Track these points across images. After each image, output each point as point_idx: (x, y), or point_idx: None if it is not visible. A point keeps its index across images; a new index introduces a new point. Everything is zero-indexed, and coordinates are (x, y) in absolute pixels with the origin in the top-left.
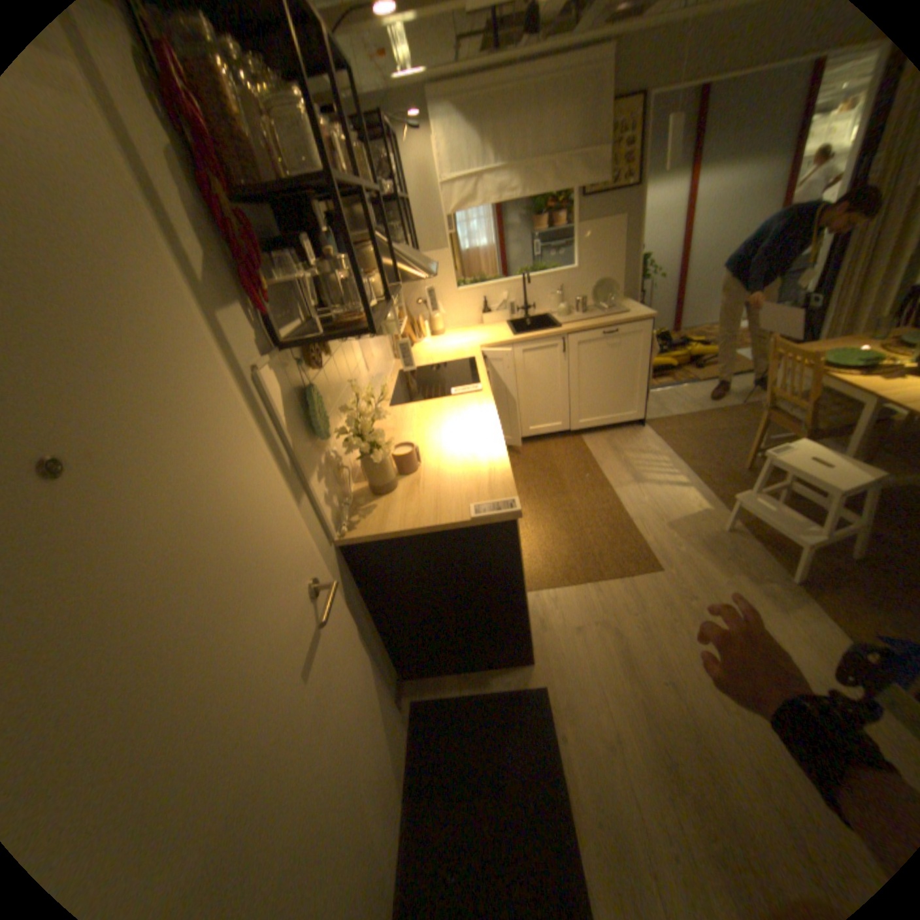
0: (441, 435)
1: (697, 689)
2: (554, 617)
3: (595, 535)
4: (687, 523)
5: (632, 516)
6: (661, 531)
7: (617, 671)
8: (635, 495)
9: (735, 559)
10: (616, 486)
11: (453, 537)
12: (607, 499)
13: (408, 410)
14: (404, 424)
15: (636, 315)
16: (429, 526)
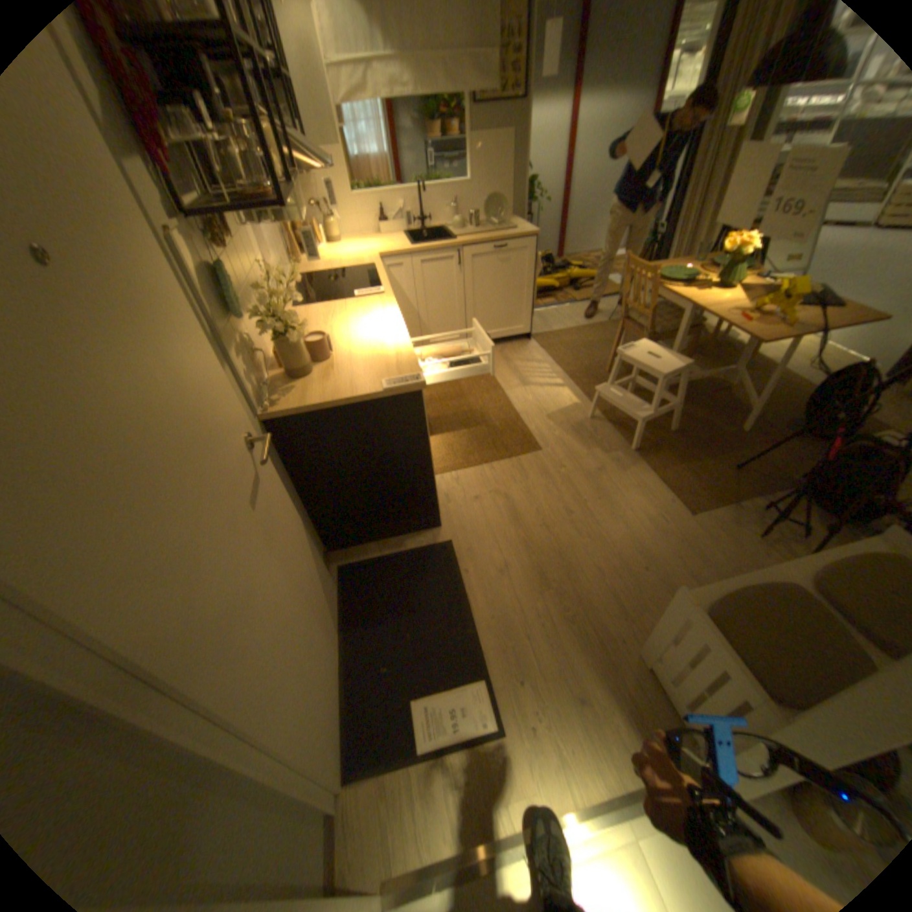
0: (350, 330)
1: (562, 525)
2: (456, 491)
3: (489, 428)
4: (561, 414)
5: (519, 411)
6: (541, 421)
7: (505, 521)
8: (521, 395)
9: (594, 437)
10: (507, 389)
11: (369, 410)
12: (499, 399)
13: (313, 310)
14: (311, 321)
15: (523, 233)
16: (347, 398)
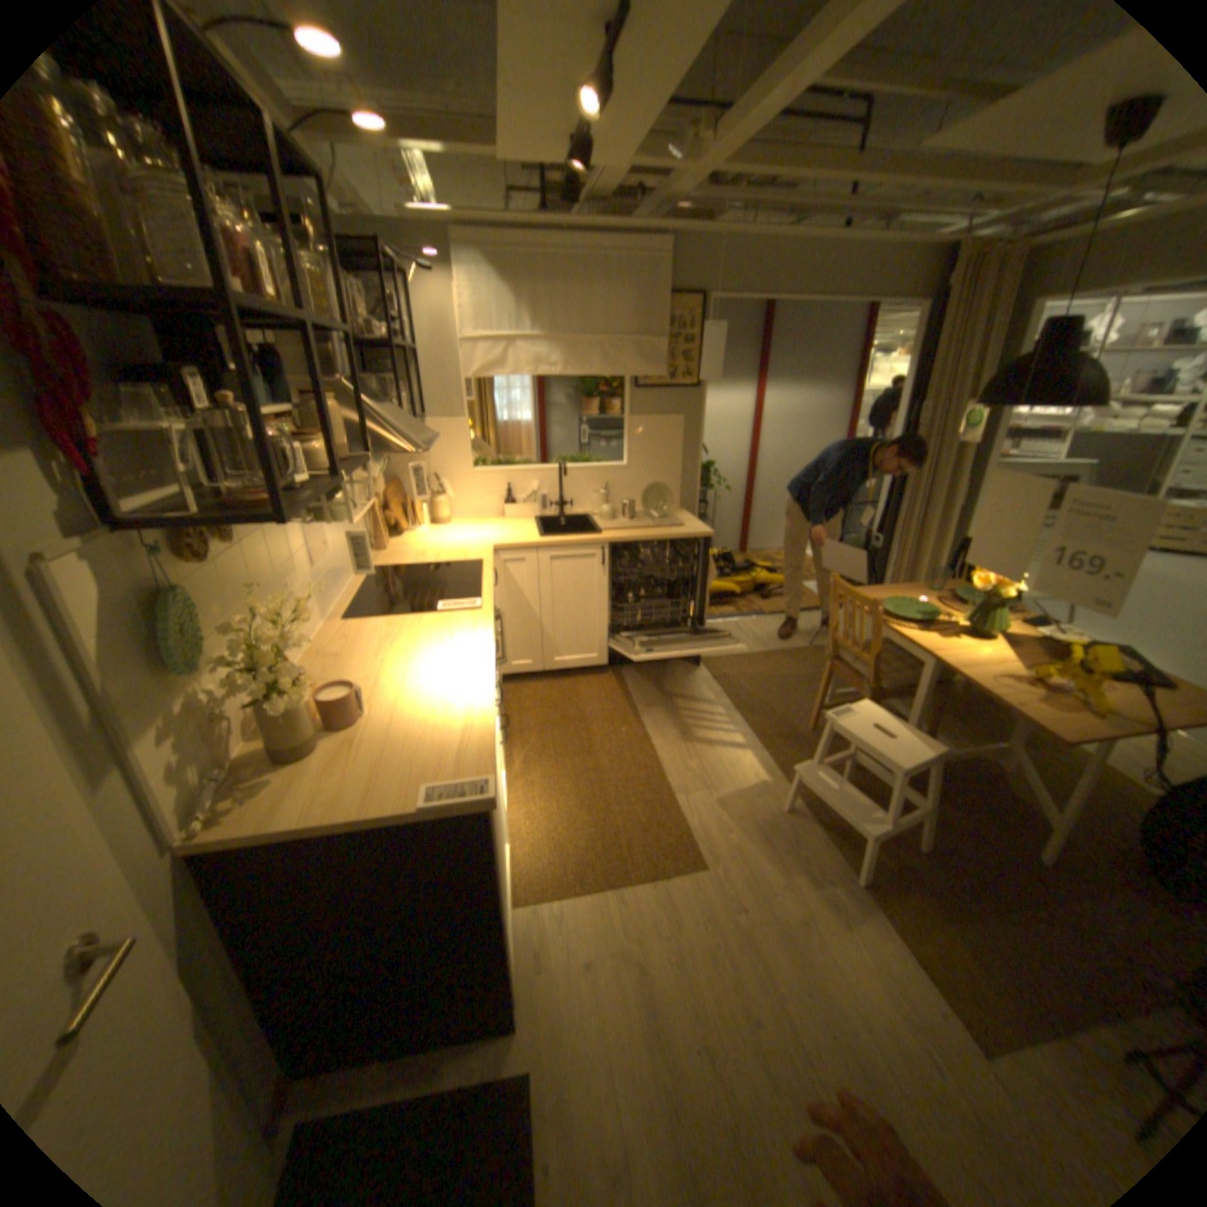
0: (408, 669)
1: (739, 1057)
2: (554, 948)
3: (625, 816)
4: (740, 800)
5: (674, 789)
6: (708, 811)
7: (634, 1034)
8: (680, 759)
9: (794, 852)
10: (658, 745)
11: (390, 838)
12: (645, 763)
13: (369, 627)
14: (356, 647)
15: (691, 531)
16: (348, 822)
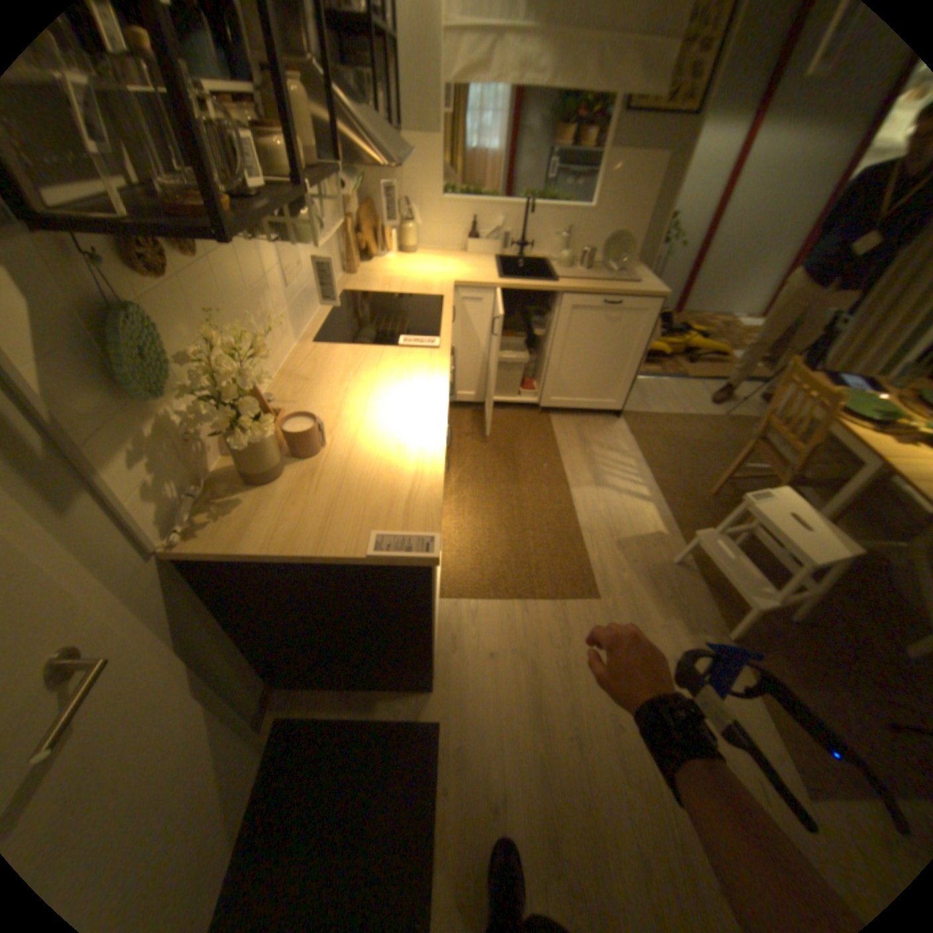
0: (368, 403)
1: (603, 750)
2: (469, 635)
3: (537, 540)
4: (638, 545)
5: (582, 525)
6: (609, 549)
7: (523, 713)
8: (591, 500)
9: (678, 598)
10: (574, 484)
11: (342, 569)
12: (561, 498)
13: (337, 352)
14: (324, 372)
15: (647, 287)
16: (305, 555)
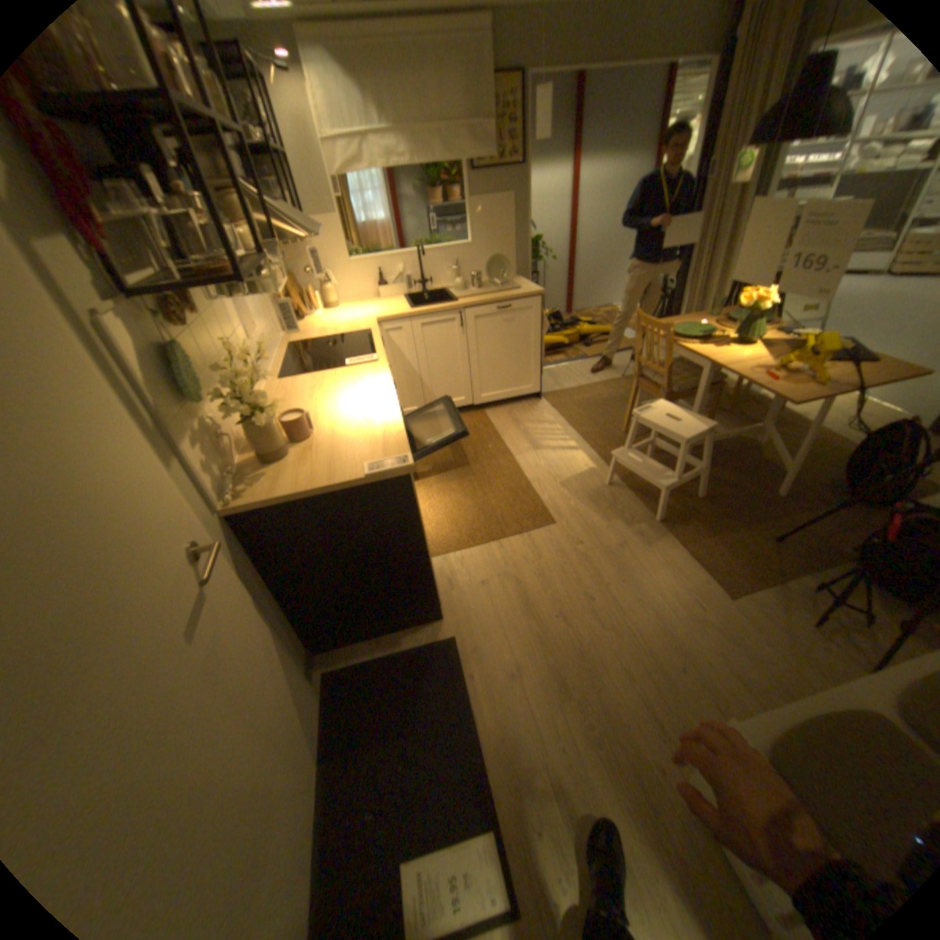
0: (336, 403)
1: (581, 616)
2: (460, 575)
3: (497, 499)
4: (575, 481)
5: (529, 479)
6: (554, 490)
7: (516, 612)
8: (532, 461)
9: (613, 507)
10: (516, 454)
11: (350, 498)
12: (508, 466)
13: (300, 381)
14: (295, 395)
15: (527, 293)
16: (323, 487)
